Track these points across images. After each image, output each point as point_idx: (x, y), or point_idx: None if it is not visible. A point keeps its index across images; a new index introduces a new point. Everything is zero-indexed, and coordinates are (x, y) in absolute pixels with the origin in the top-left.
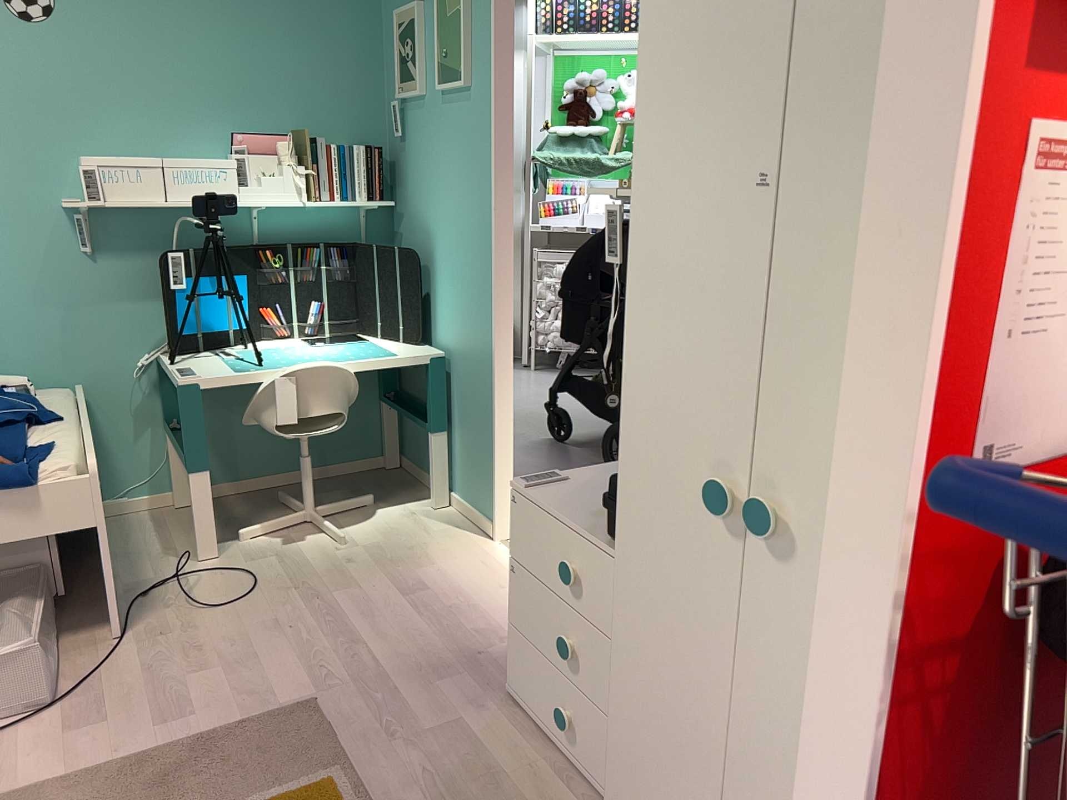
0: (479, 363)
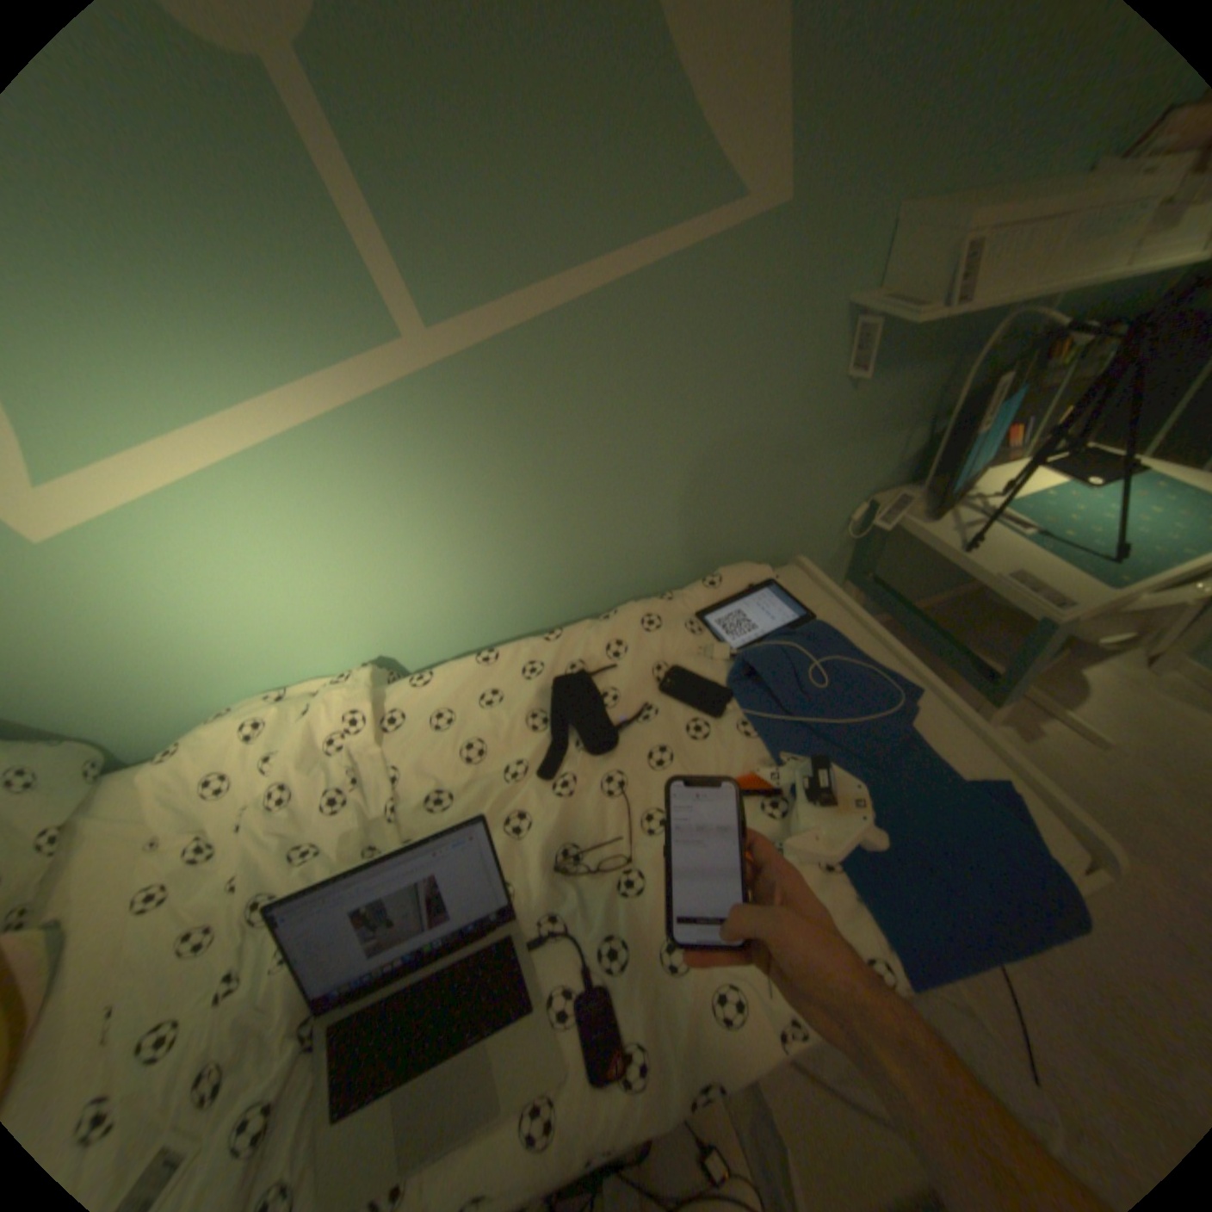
0: None
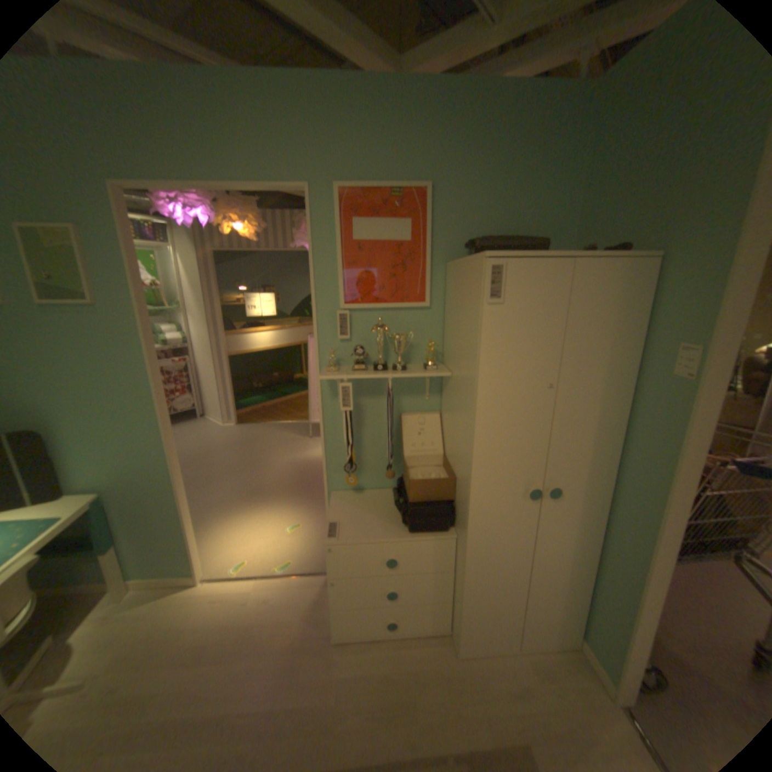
0: (150, 489)
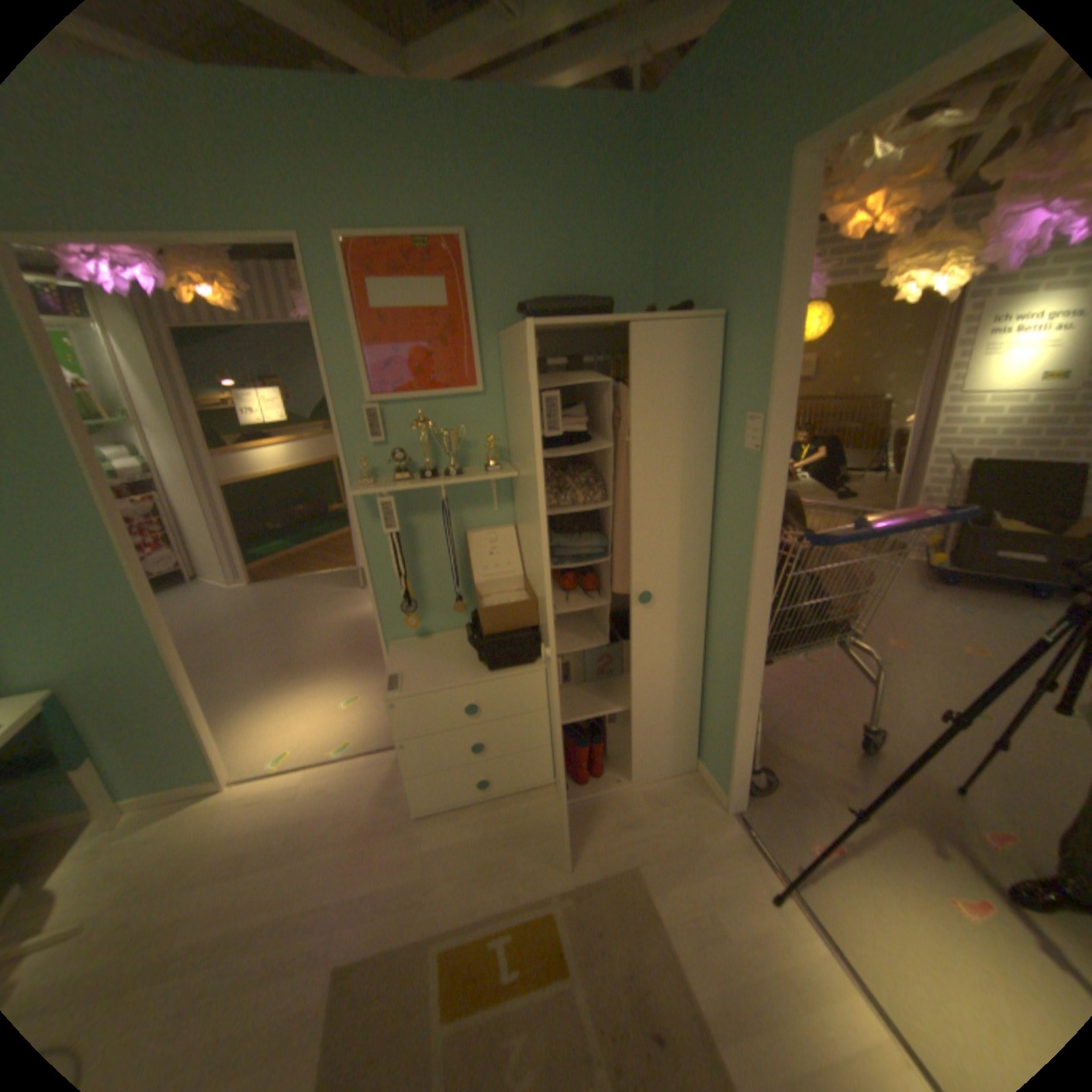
0: (132, 673)
